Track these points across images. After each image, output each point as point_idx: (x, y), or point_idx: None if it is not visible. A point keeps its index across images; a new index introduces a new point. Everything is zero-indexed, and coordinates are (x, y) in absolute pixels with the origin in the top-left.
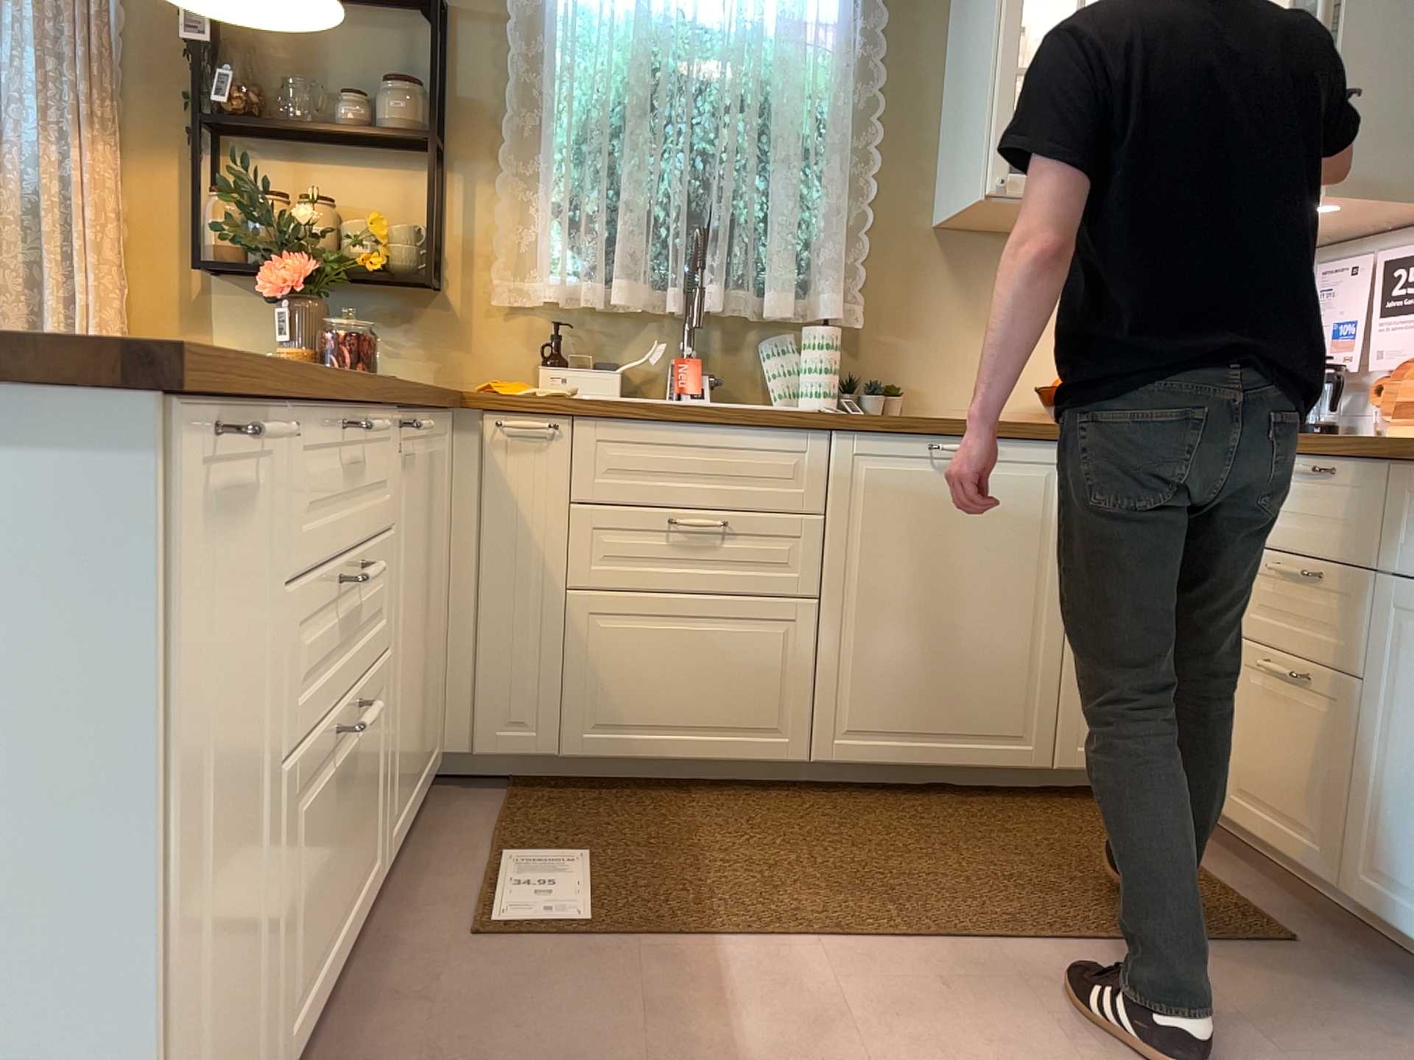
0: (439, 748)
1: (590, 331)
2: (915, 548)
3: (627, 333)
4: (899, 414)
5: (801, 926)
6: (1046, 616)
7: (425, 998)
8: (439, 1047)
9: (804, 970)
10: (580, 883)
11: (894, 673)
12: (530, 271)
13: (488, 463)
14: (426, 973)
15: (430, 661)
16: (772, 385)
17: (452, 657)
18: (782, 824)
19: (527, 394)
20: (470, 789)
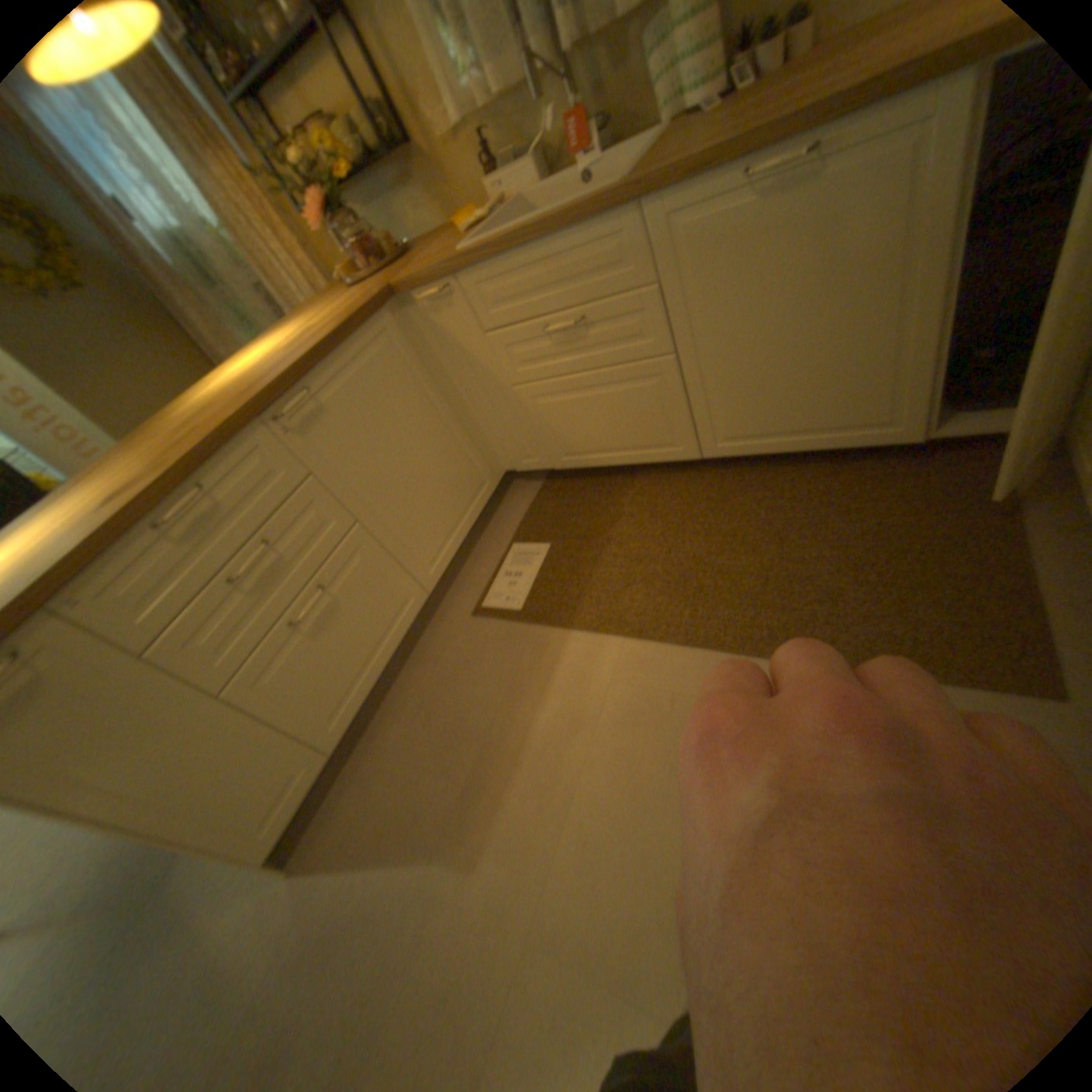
0: (497, 474)
1: (506, 120)
2: (748, 289)
3: (531, 105)
4: (712, 138)
5: (623, 623)
6: (913, 315)
7: (441, 657)
8: (431, 693)
9: (604, 664)
10: (535, 573)
11: (751, 394)
12: (444, 89)
13: (431, 324)
14: (448, 640)
15: (446, 461)
16: (656, 97)
17: (483, 430)
18: (673, 509)
19: (430, 261)
20: (528, 483)
